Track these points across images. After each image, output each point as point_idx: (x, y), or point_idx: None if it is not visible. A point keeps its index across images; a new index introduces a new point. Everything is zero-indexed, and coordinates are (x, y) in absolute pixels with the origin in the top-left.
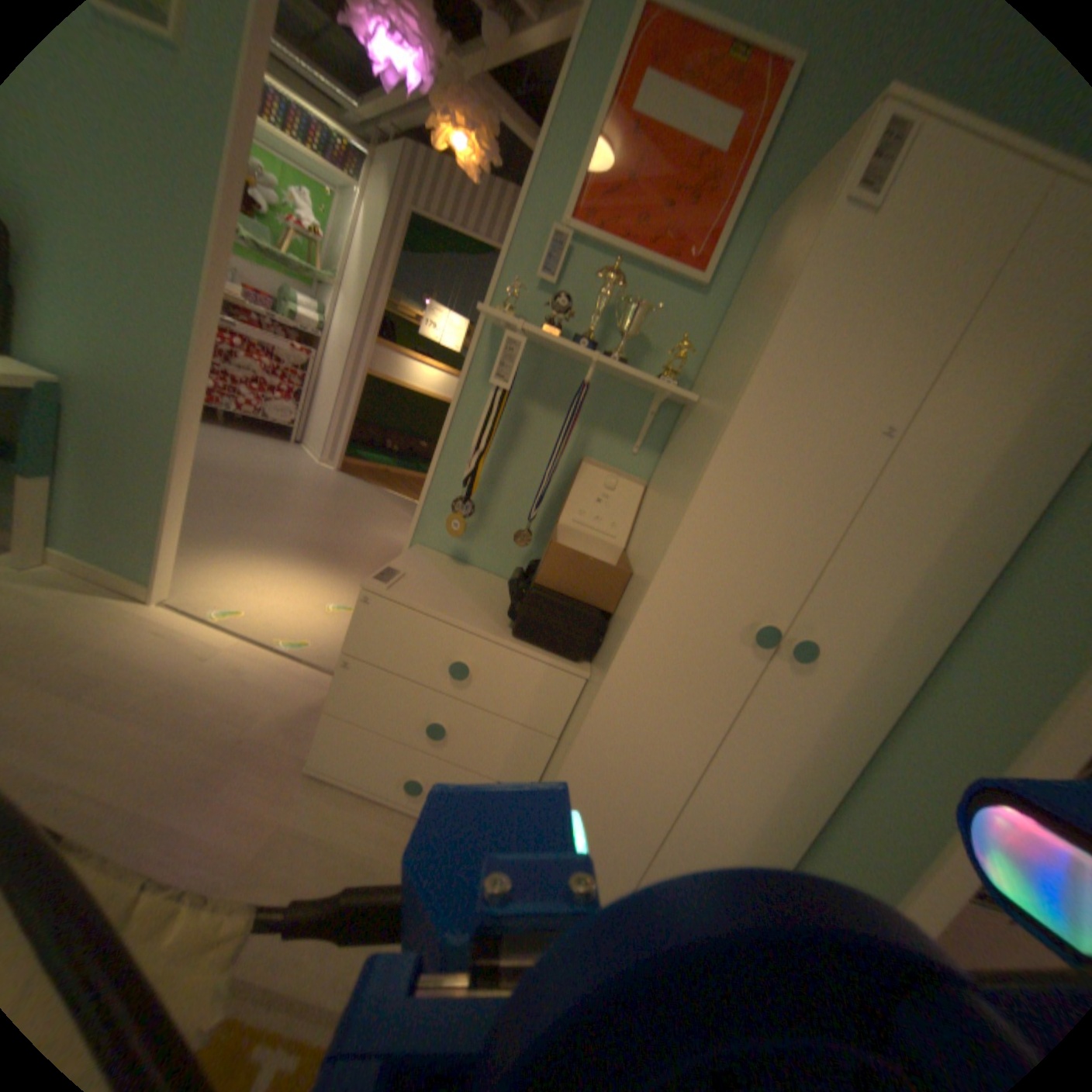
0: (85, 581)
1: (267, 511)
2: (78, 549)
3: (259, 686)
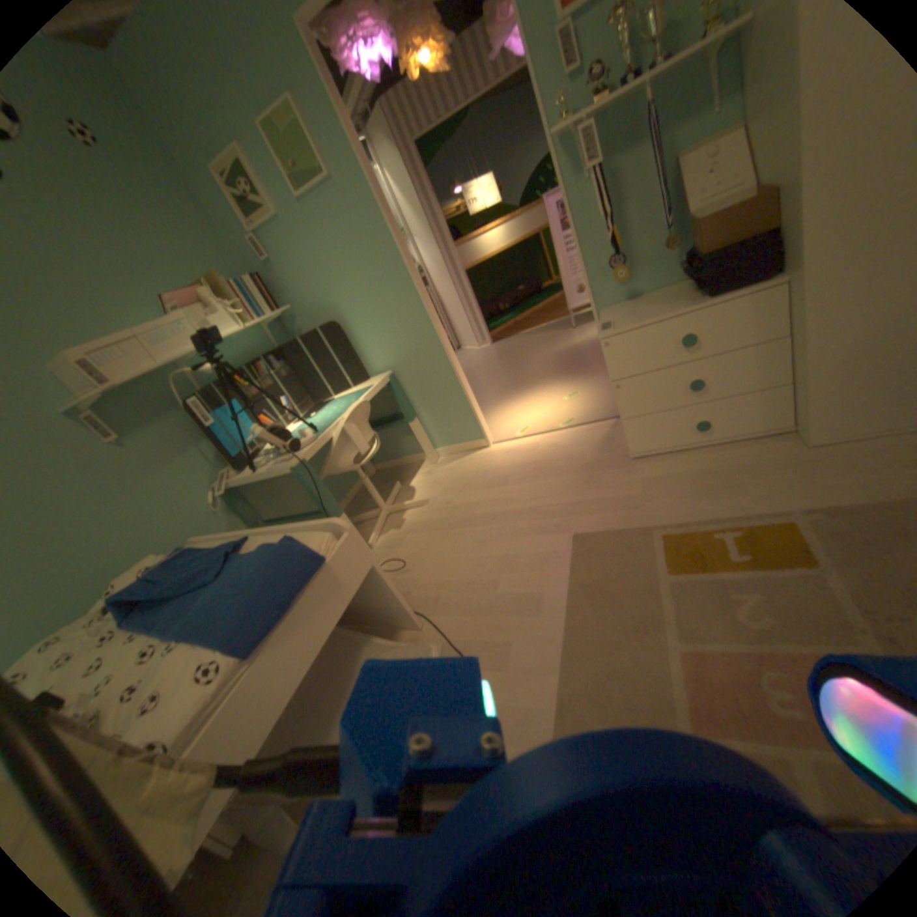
0: (456, 452)
1: (483, 383)
2: (443, 440)
3: (568, 443)
